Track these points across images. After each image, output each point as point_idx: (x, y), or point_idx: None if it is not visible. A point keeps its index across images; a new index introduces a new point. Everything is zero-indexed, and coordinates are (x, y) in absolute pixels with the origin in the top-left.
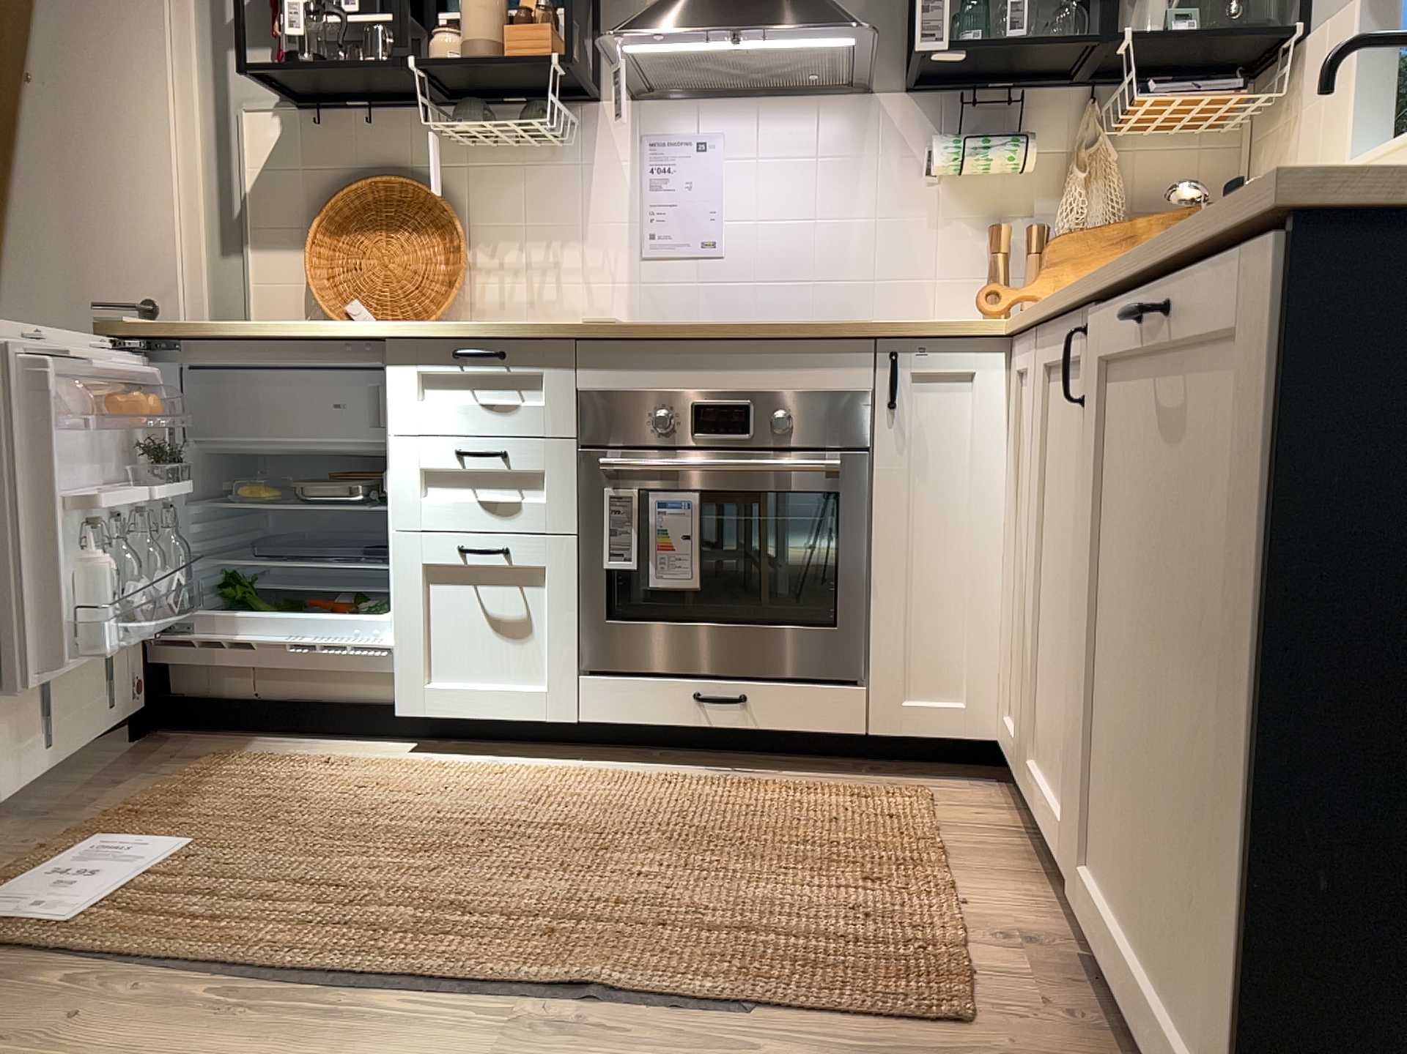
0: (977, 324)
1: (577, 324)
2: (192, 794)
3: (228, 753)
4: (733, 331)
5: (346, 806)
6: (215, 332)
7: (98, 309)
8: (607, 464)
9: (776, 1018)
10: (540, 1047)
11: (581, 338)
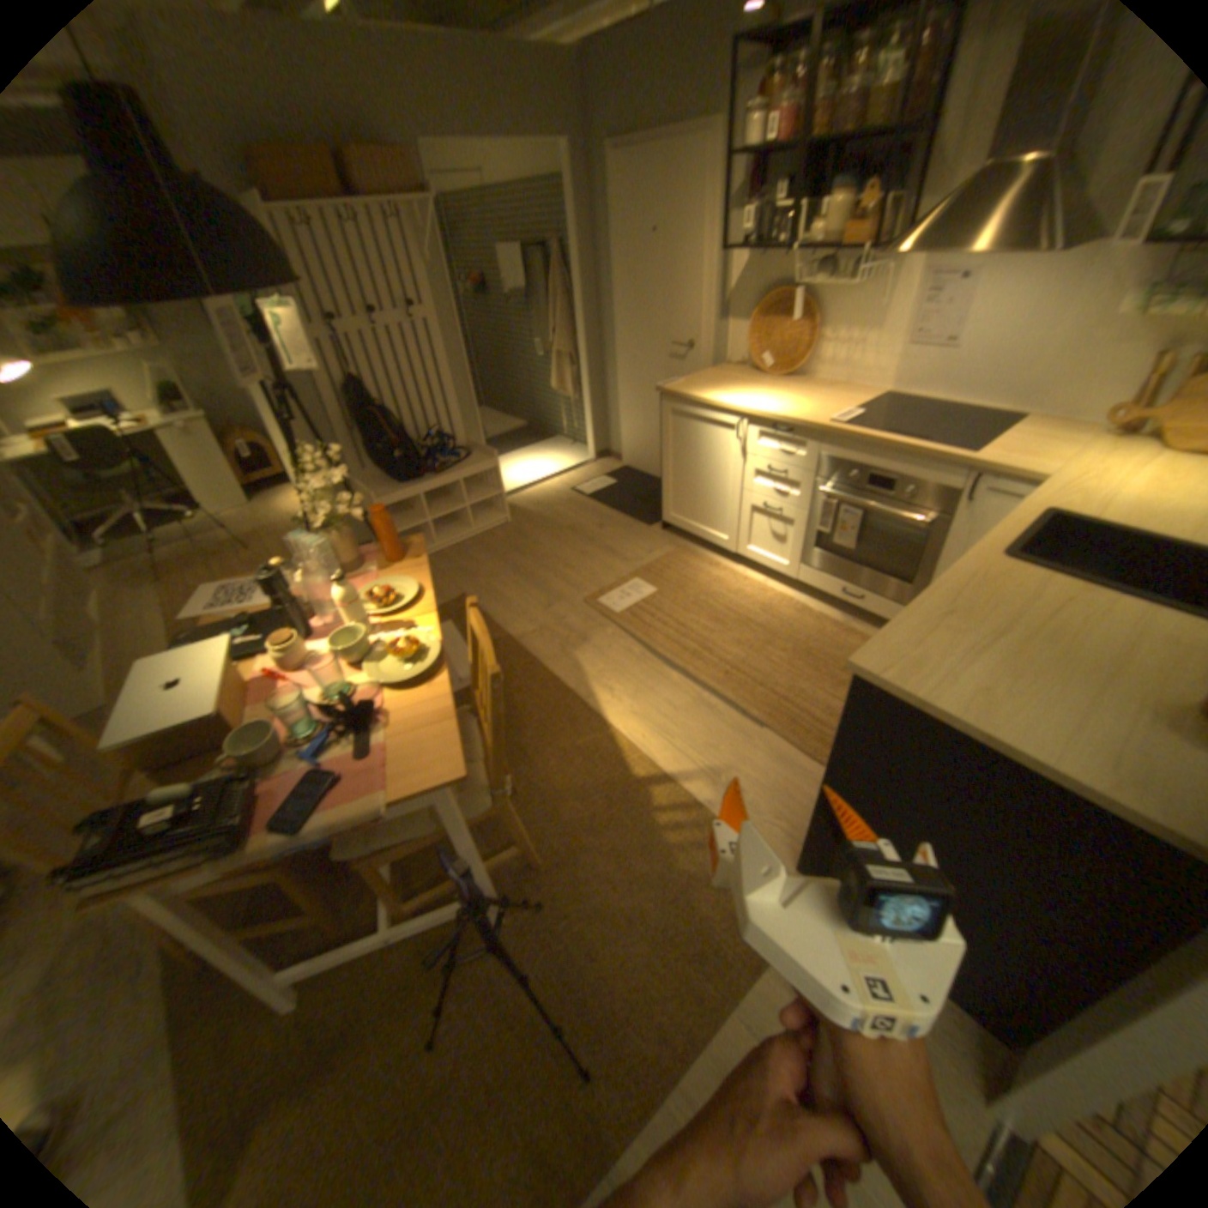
0: (1038, 468)
1: (826, 421)
2: (664, 565)
3: (683, 547)
4: (892, 446)
5: (703, 588)
6: (689, 399)
7: (670, 346)
8: (821, 491)
9: (764, 729)
10: (699, 704)
11: (822, 432)
